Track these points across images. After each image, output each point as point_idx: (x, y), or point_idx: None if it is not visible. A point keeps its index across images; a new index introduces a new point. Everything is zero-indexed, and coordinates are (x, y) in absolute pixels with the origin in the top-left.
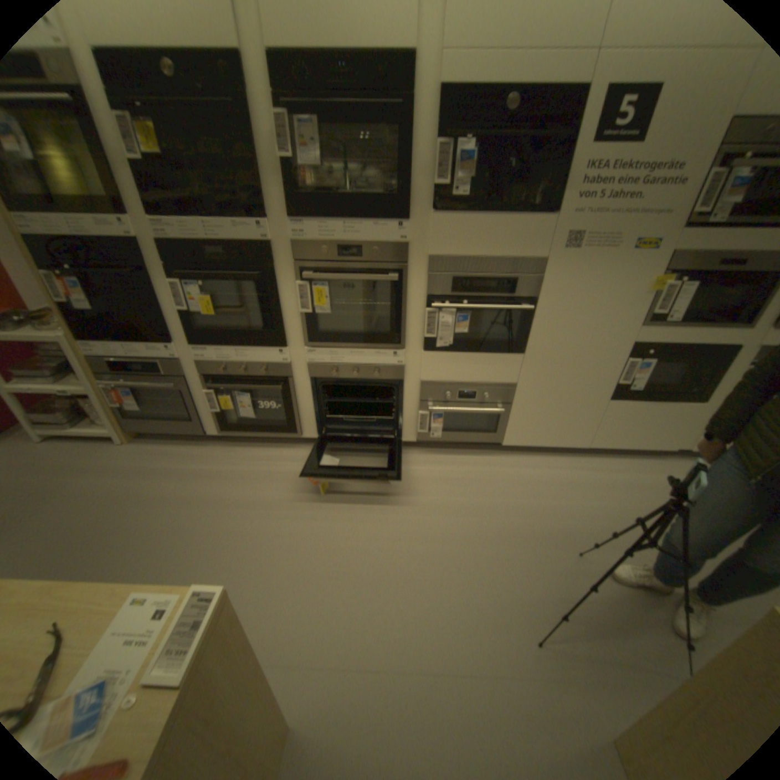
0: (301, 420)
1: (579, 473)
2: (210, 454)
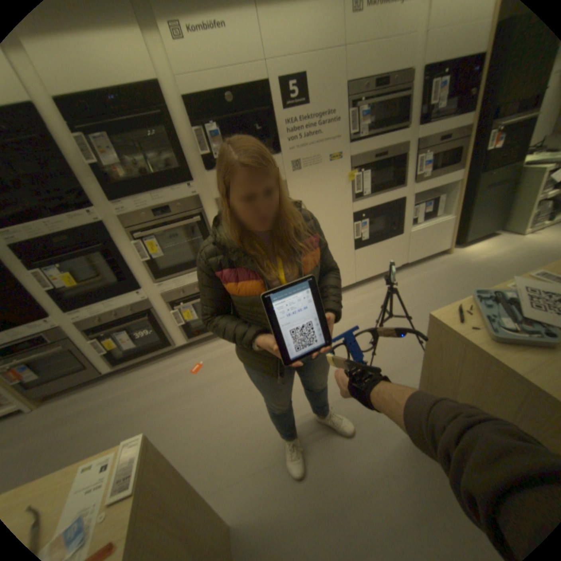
0: (170, 335)
1: (355, 299)
2: (110, 387)
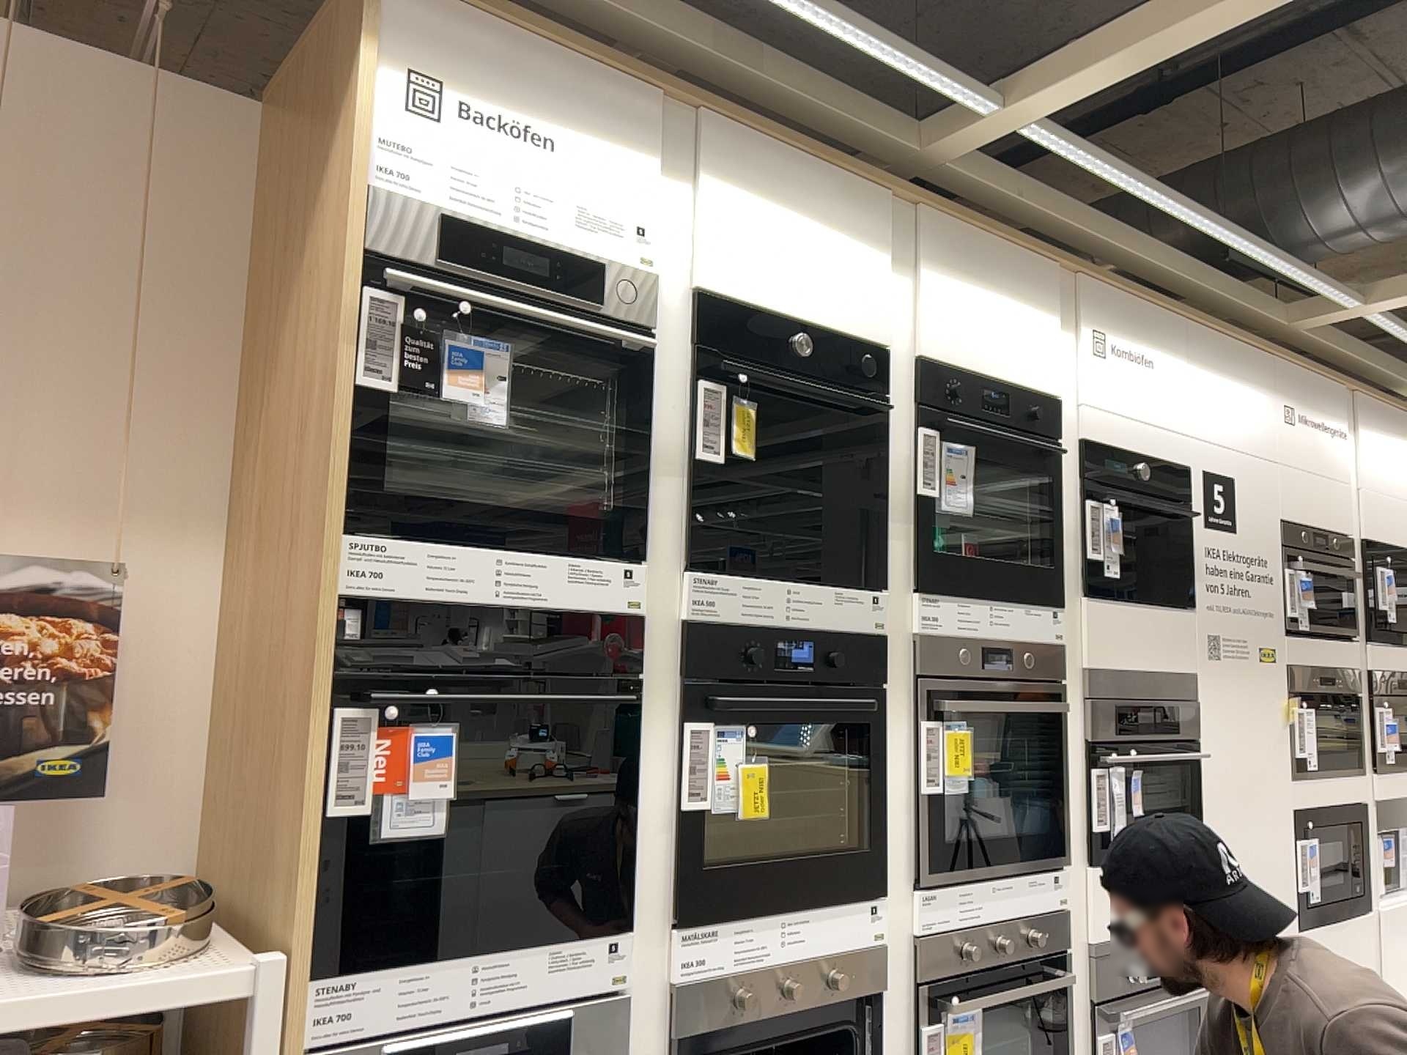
0: None
1: None
2: None
